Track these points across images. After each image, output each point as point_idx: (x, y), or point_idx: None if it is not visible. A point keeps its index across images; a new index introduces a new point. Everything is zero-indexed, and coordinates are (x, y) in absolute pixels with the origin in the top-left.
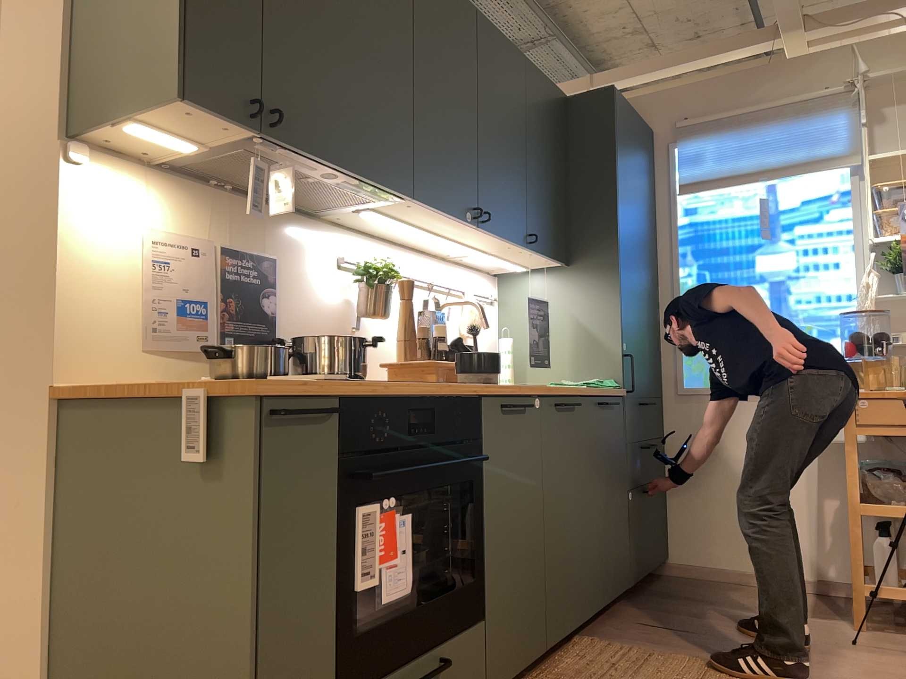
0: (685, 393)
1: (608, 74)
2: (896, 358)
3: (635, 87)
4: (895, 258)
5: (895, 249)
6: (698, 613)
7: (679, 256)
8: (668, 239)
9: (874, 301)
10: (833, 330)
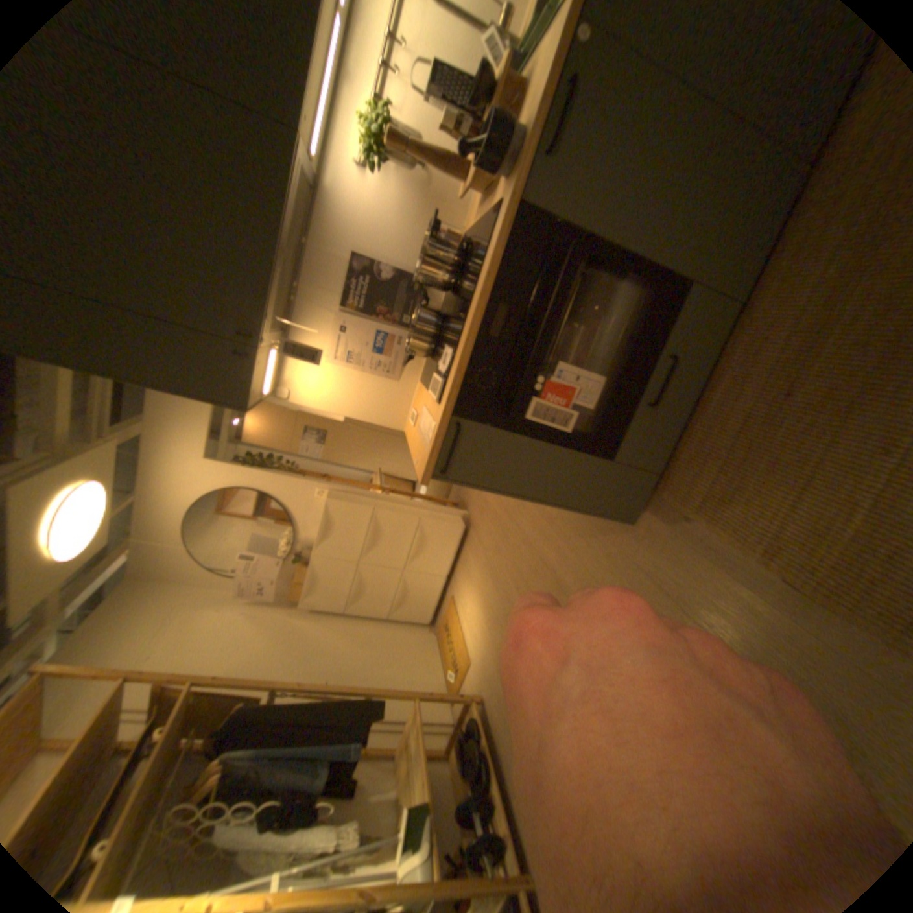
0: None
1: None
2: None
3: None
4: None
5: None
6: None
7: None
8: None
9: None
10: None
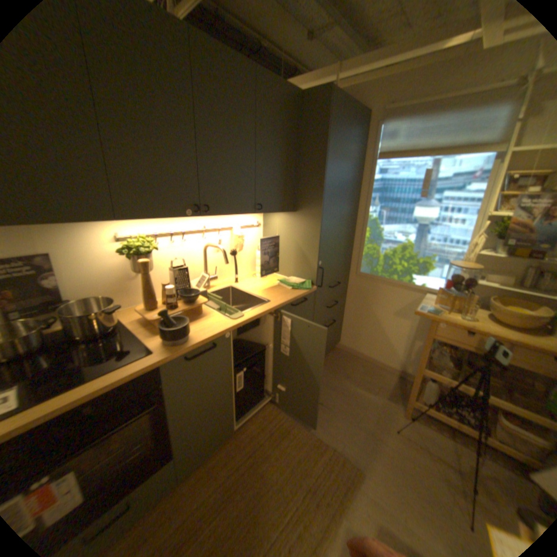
0: (359, 274)
1: (351, 60)
2: (476, 297)
3: (368, 71)
4: (504, 230)
5: (507, 221)
6: (335, 386)
7: (370, 199)
8: (367, 187)
9: (480, 249)
10: (448, 259)
